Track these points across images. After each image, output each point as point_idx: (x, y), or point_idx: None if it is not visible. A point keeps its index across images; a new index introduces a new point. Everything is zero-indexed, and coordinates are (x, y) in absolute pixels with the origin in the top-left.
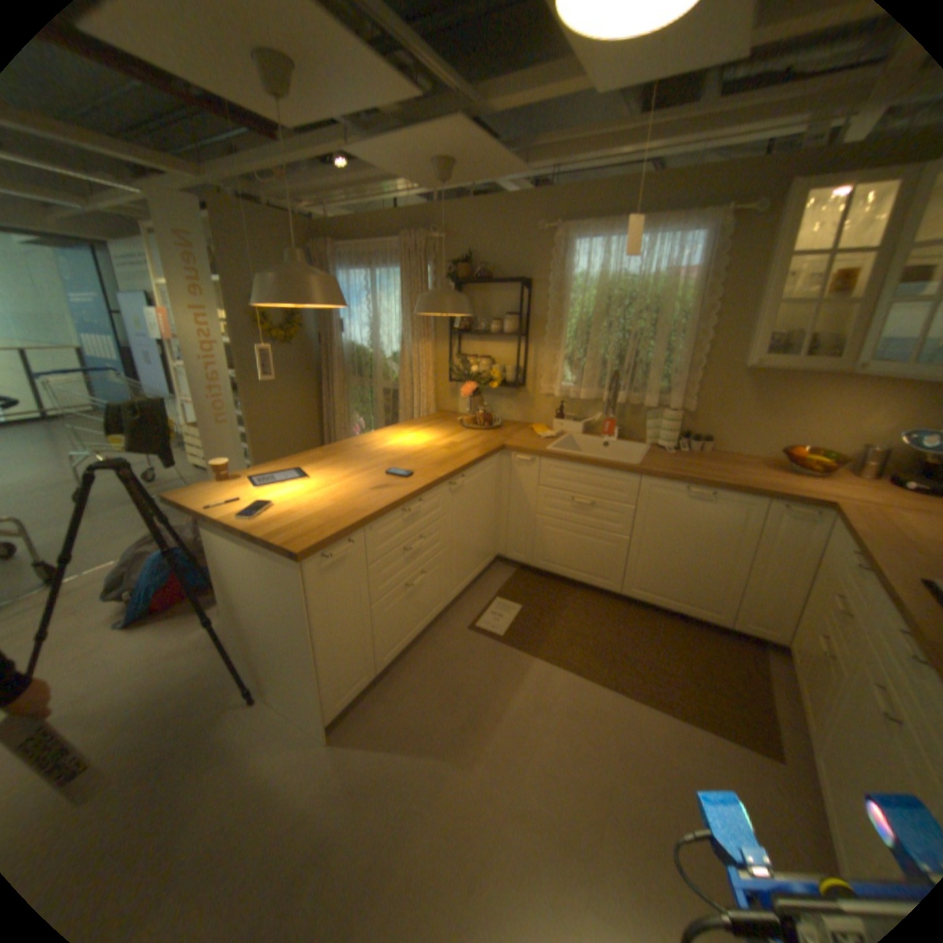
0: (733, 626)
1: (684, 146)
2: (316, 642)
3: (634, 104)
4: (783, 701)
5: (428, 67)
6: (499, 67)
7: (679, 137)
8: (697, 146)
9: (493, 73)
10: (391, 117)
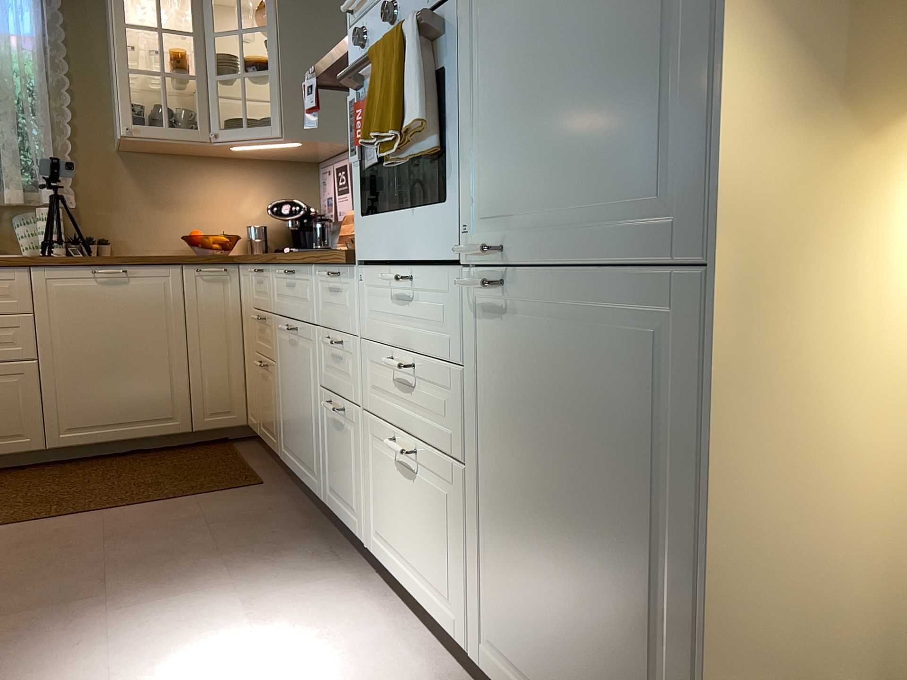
0: (190, 426)
1: None
2: None
3: None
4: (252, 460)
5: None
6: None
7: None
8: None
9: None
10: None
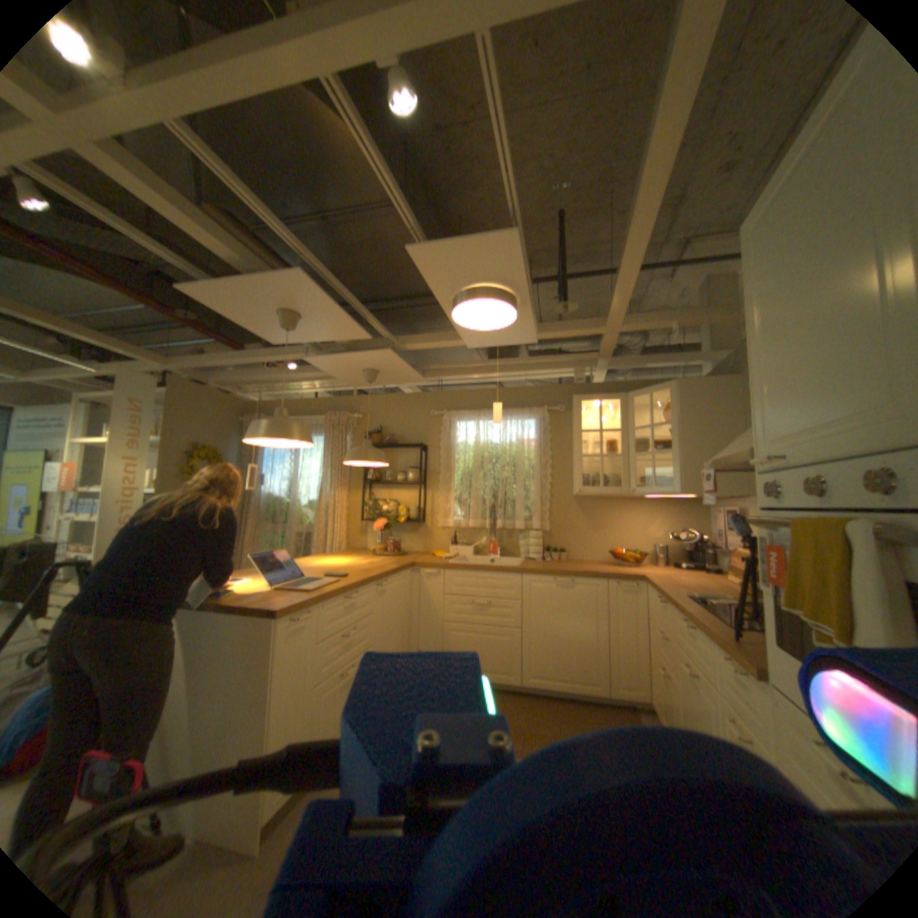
0: (609, 695)
1: (514, 377)
2: (273, 709)
3: (483, 355)
4: None
5: (374, 326)
6: (405, 329)
7: (511, 372)
8: (521, 378)
9: (401, 331)
10: (342, 345)
